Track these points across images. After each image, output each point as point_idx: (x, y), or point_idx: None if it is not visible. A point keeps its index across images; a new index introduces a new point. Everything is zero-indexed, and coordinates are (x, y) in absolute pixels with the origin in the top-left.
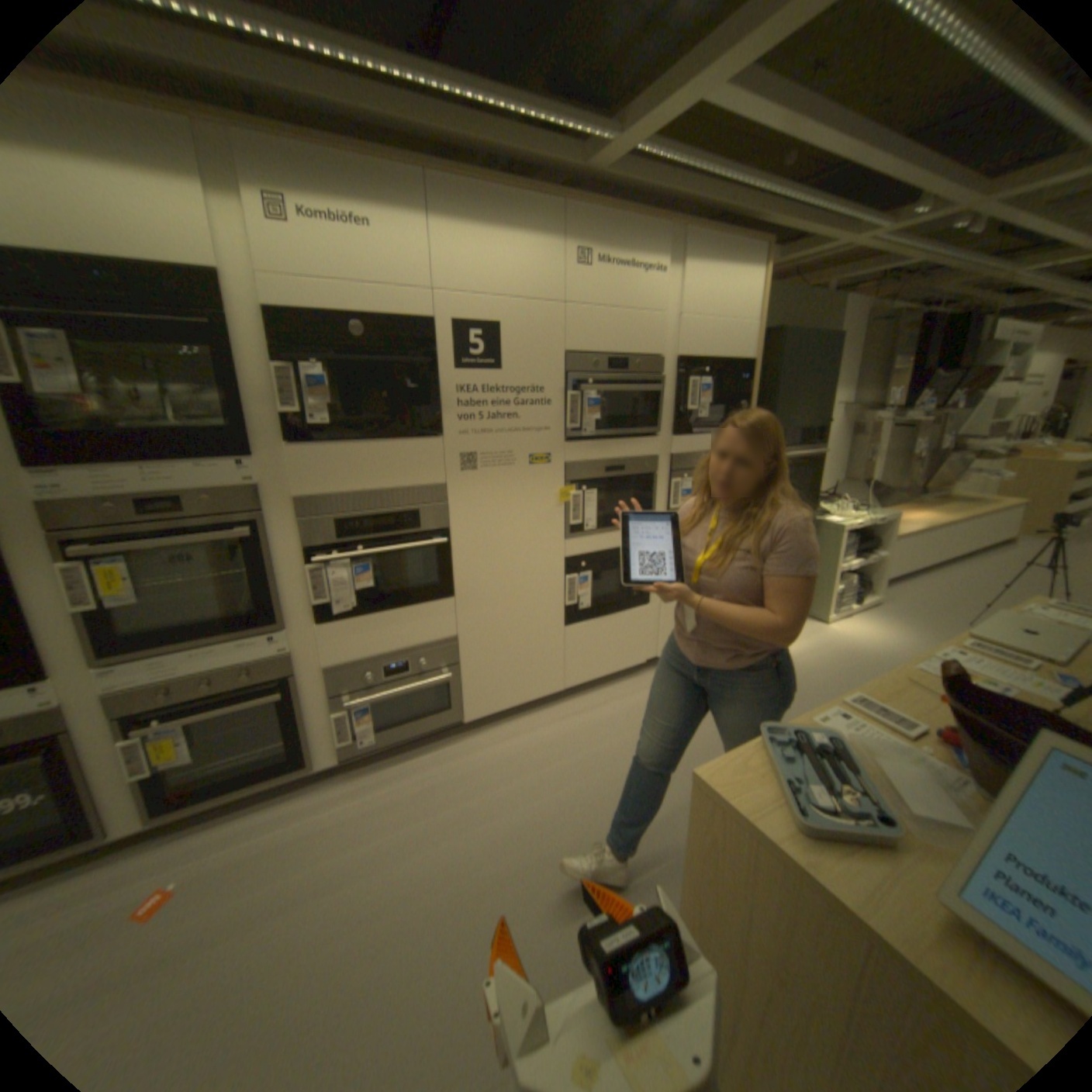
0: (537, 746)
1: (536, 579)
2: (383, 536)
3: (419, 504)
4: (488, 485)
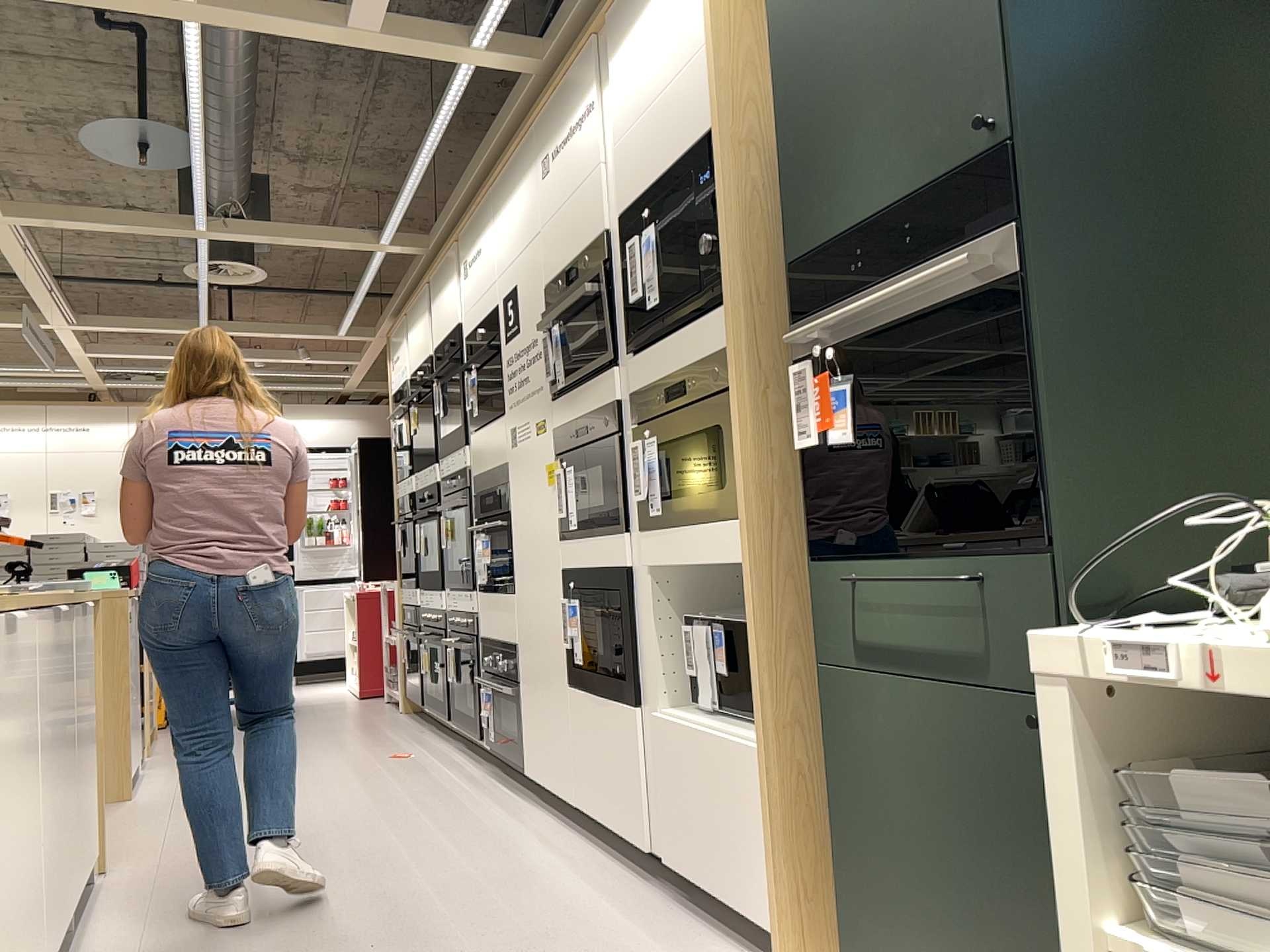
0: (489, 828)
1: (548, 594)
2: (492, 514)
3: (500, 483)
4: (521, 461)
